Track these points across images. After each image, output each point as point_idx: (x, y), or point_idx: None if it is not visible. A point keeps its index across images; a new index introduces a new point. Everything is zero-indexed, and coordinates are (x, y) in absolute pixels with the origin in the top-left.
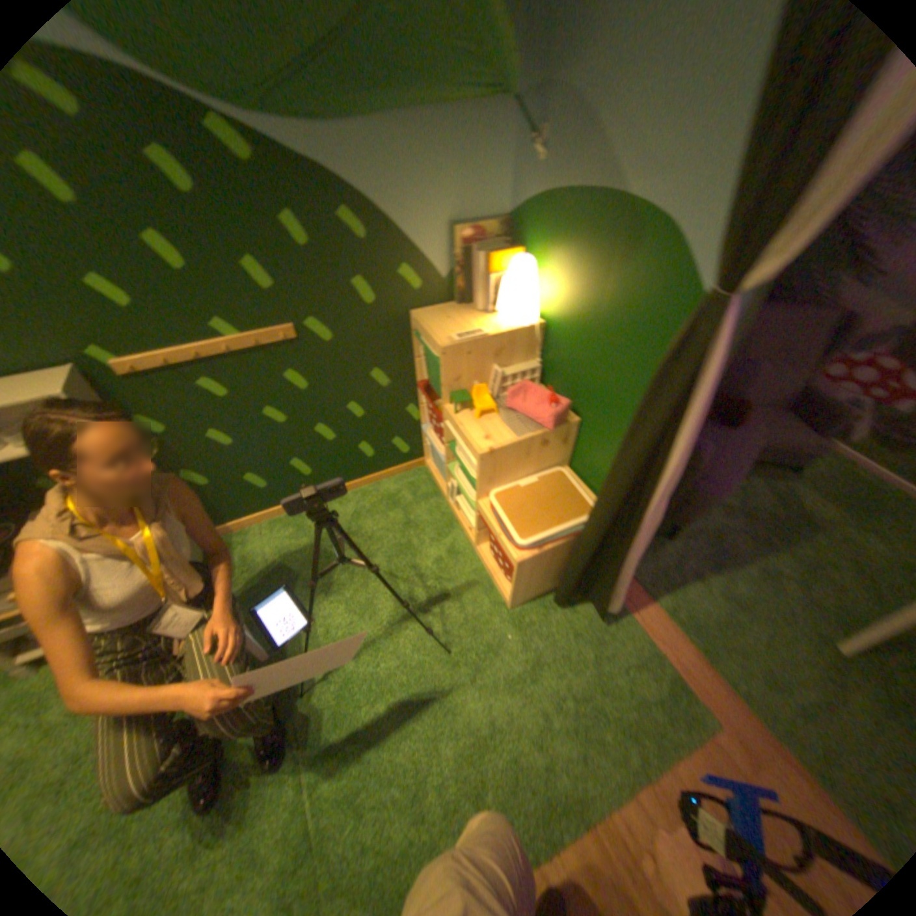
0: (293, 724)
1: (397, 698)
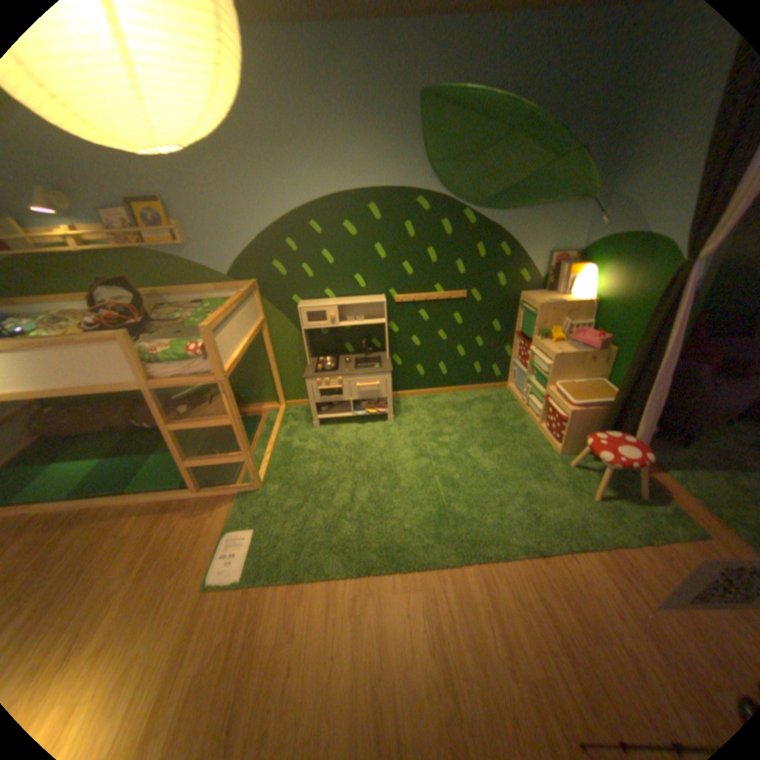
0: (434, 470)
1: (489, 474)
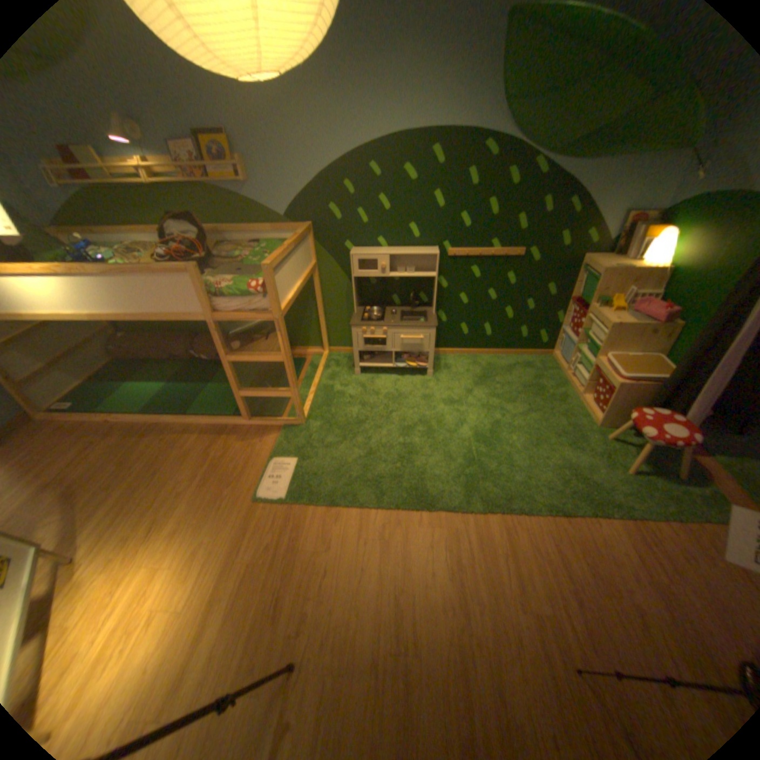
0: (468, 426)
1: (523, 437)
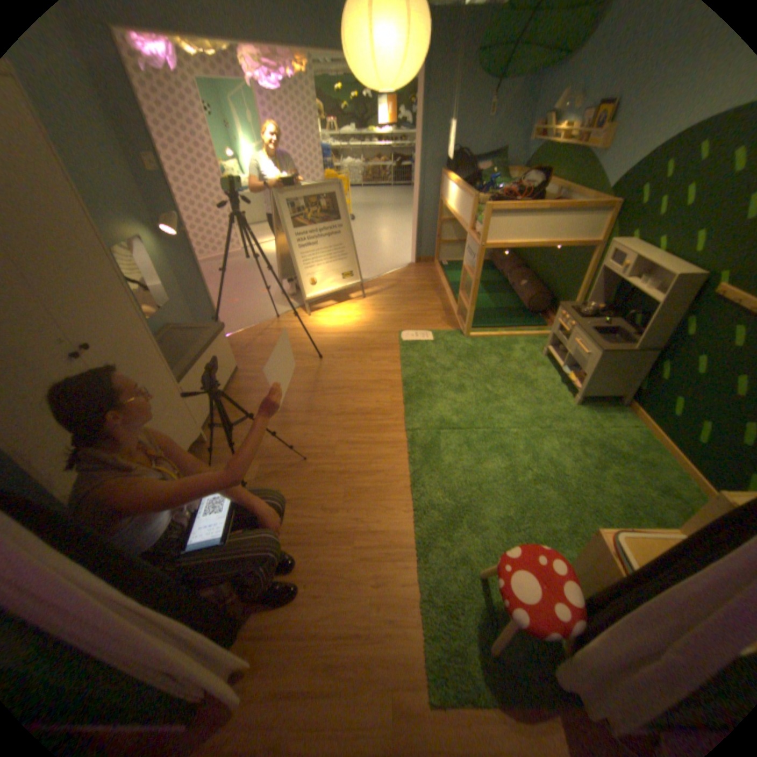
0: (504, 431)
1: (508, 475)
